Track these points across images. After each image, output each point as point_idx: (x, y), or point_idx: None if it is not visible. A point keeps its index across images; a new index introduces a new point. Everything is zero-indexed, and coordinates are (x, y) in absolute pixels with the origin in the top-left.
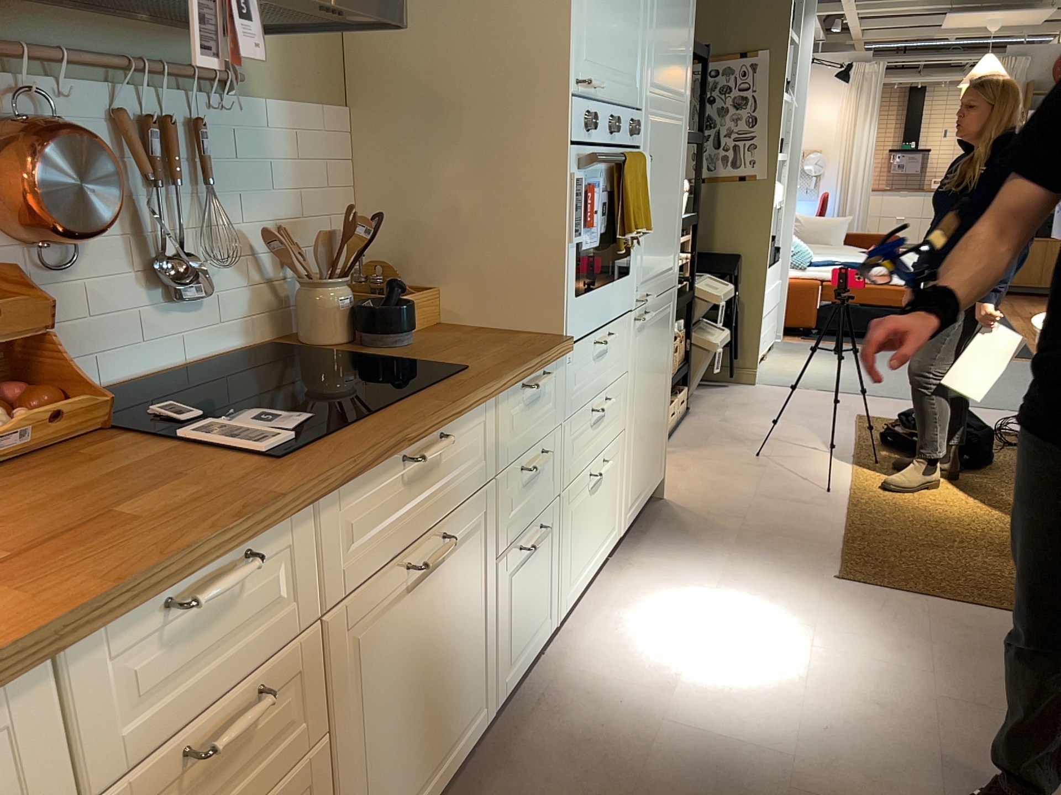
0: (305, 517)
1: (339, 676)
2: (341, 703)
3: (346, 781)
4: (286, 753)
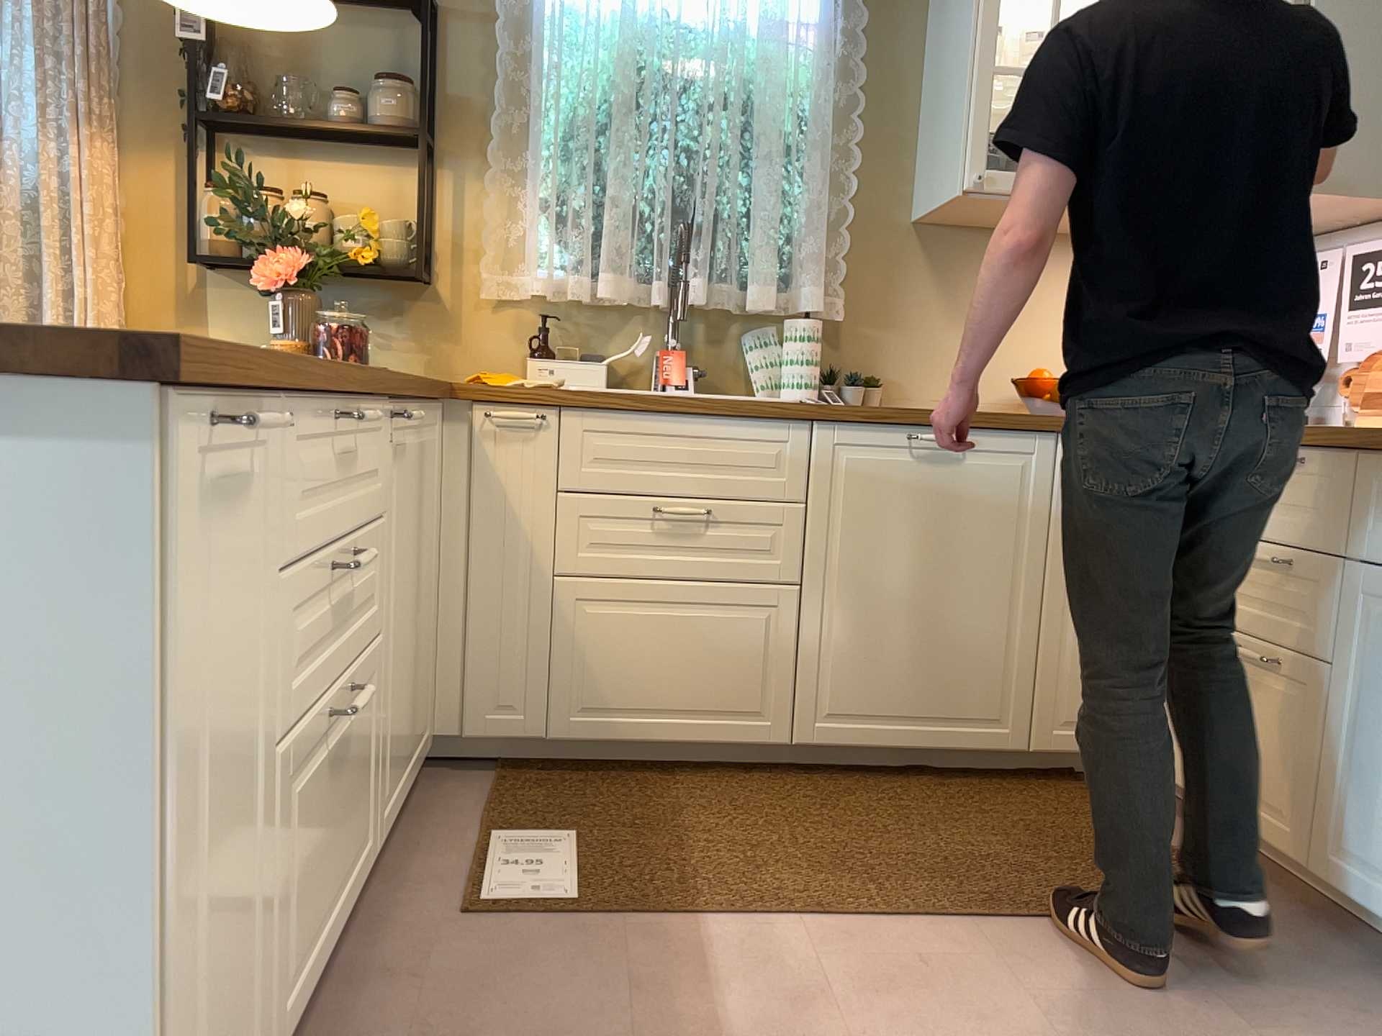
0: (1351, 464)
1: (1353, 630)
2: (1350, 657)
3: (1340, 737)
4: (1303, 638)
